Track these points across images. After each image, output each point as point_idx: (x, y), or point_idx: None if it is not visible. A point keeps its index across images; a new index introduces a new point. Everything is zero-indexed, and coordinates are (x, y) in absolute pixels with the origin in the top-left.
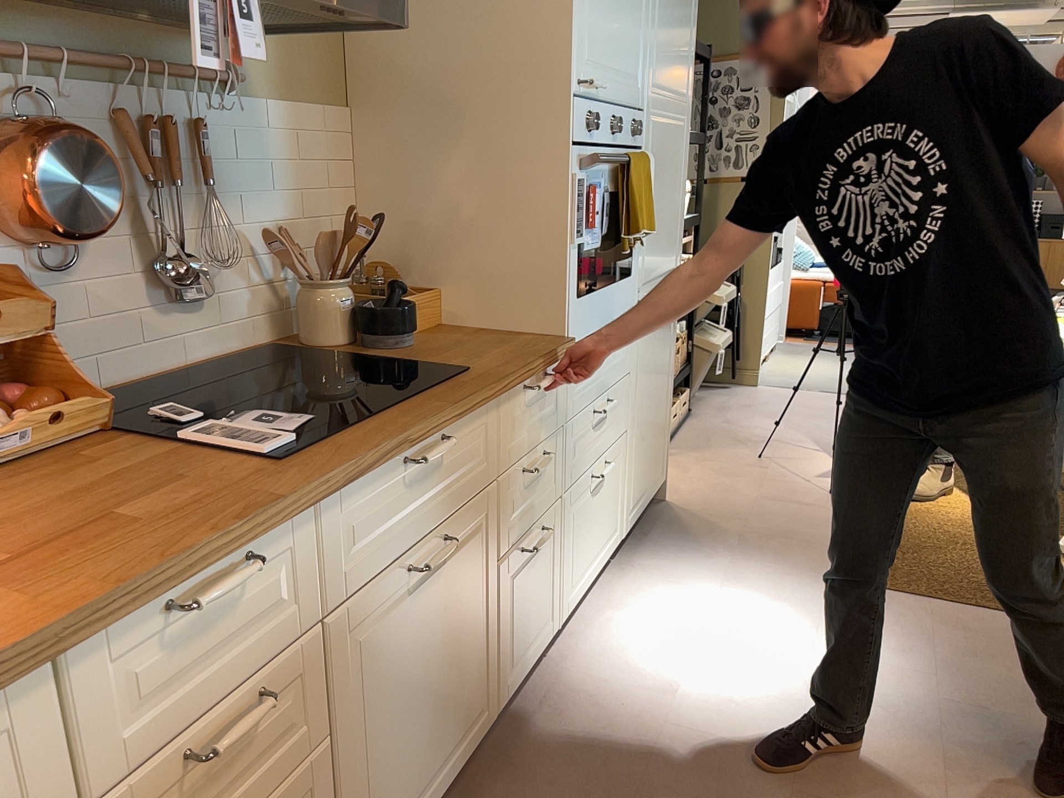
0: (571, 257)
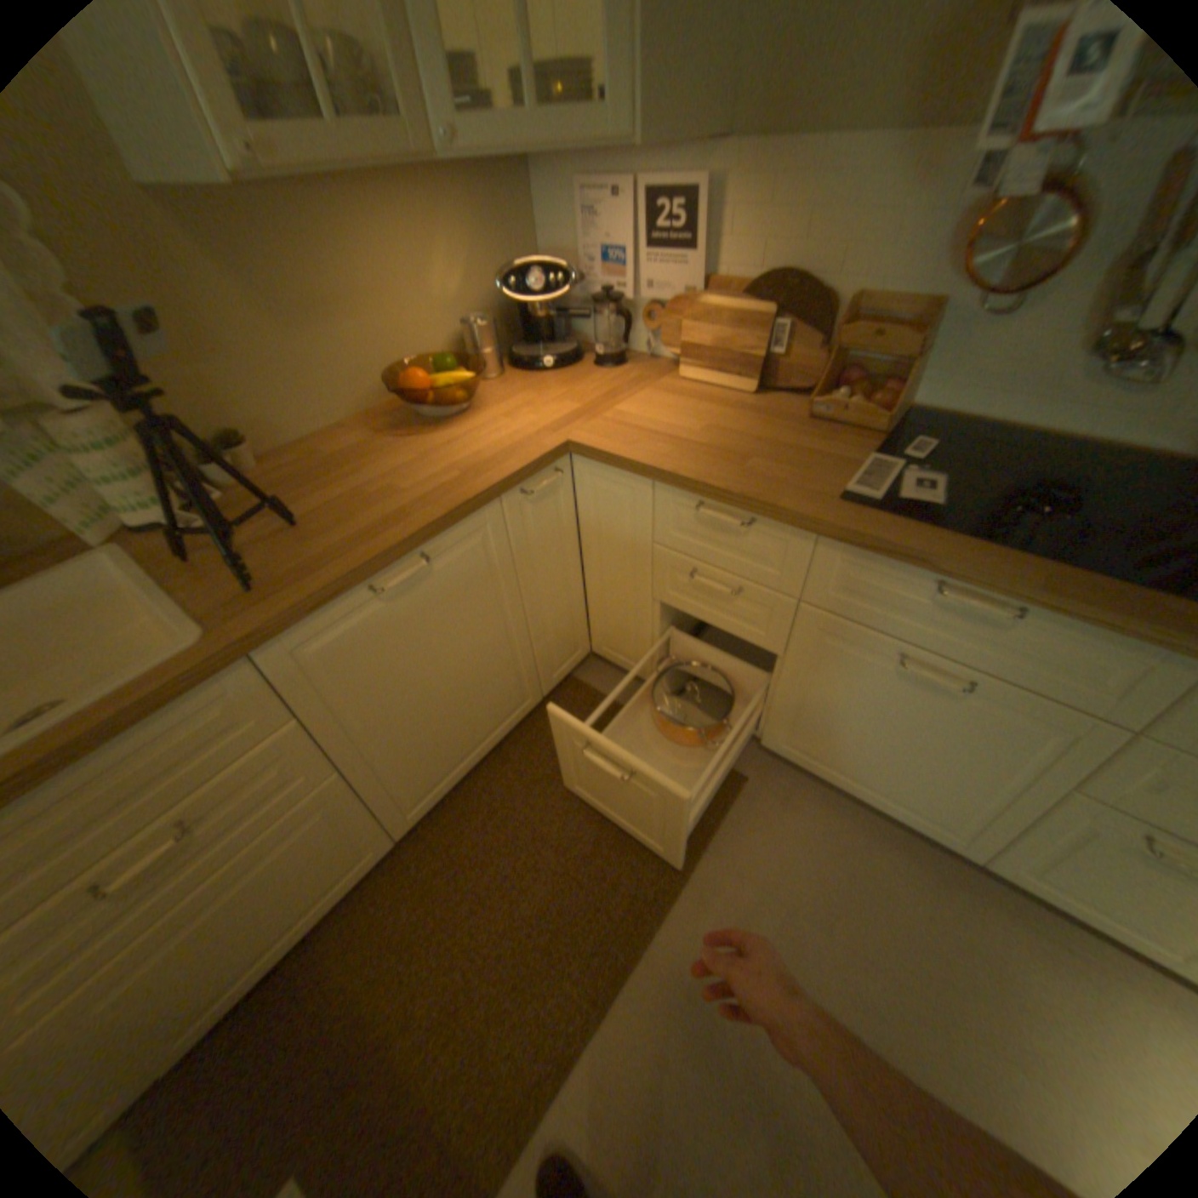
0: None
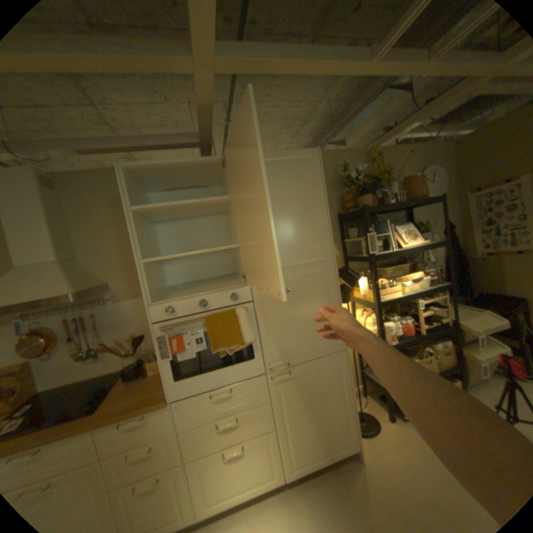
0: (162, 367)
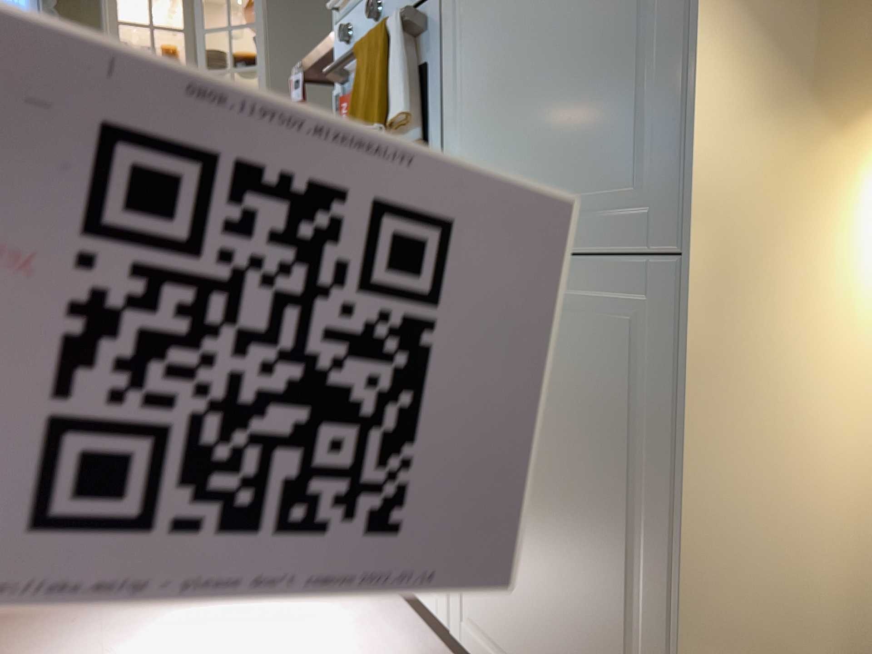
0: None
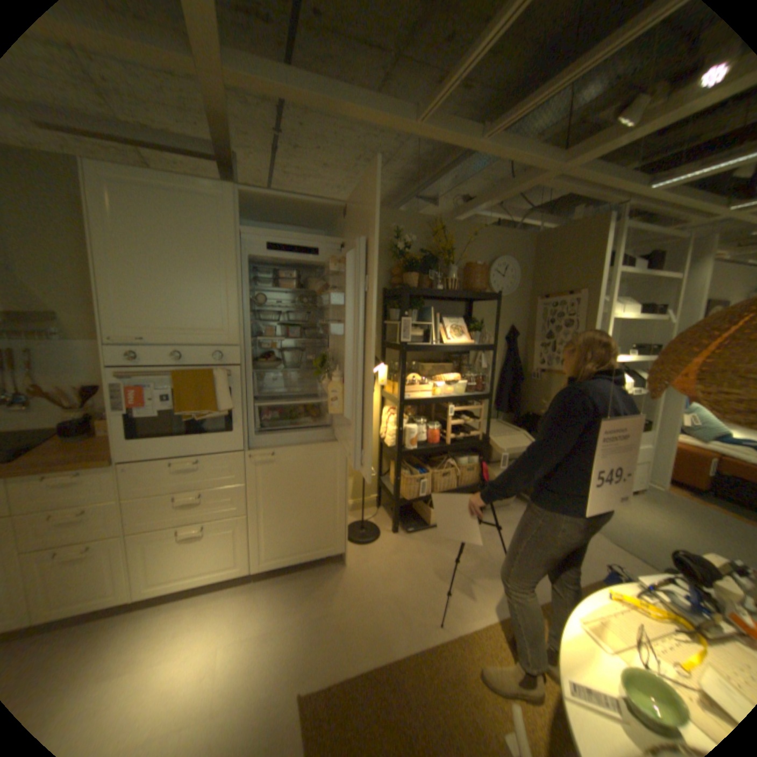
0: (112, 421)
